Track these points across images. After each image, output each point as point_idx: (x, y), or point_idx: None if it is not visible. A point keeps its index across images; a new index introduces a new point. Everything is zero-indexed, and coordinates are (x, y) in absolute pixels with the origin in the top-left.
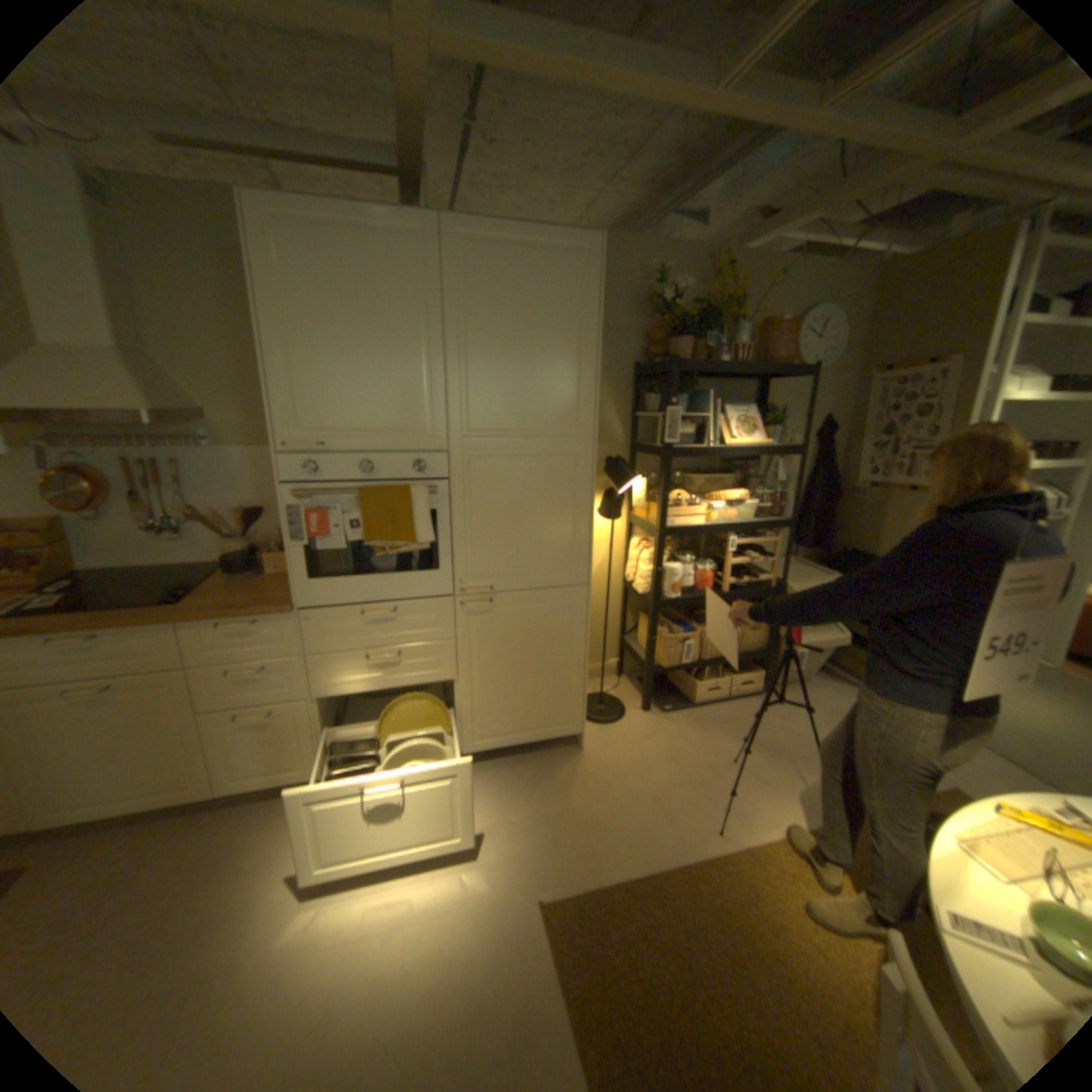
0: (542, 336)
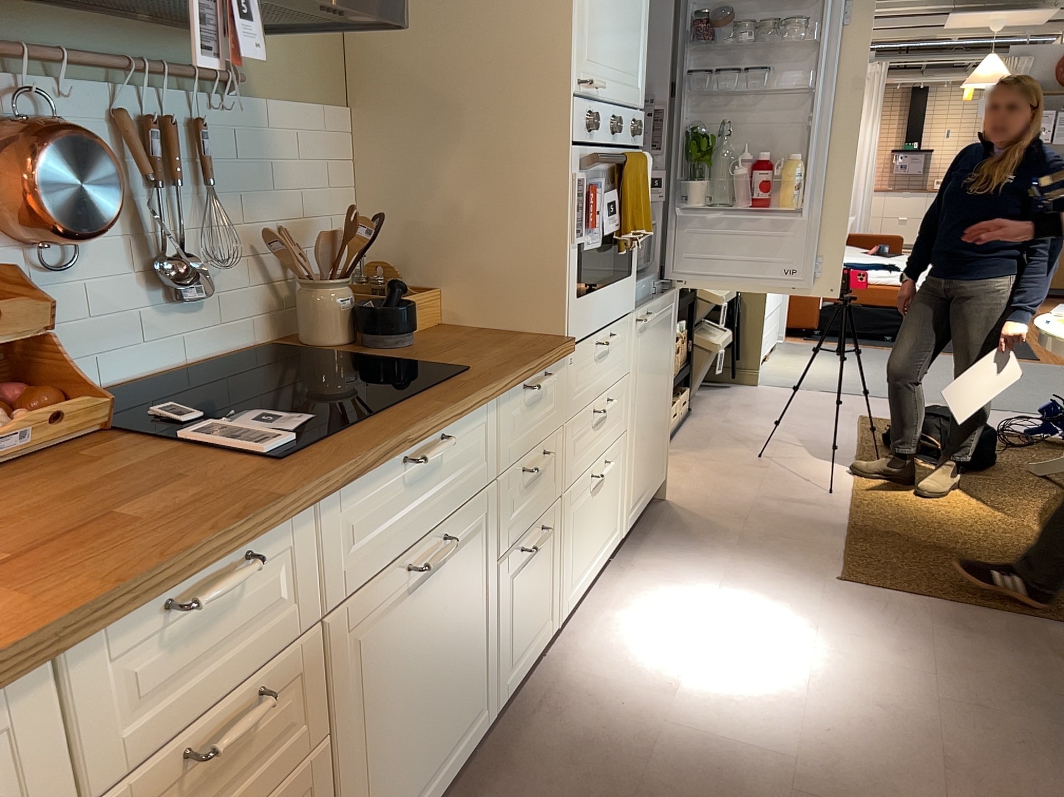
0: None
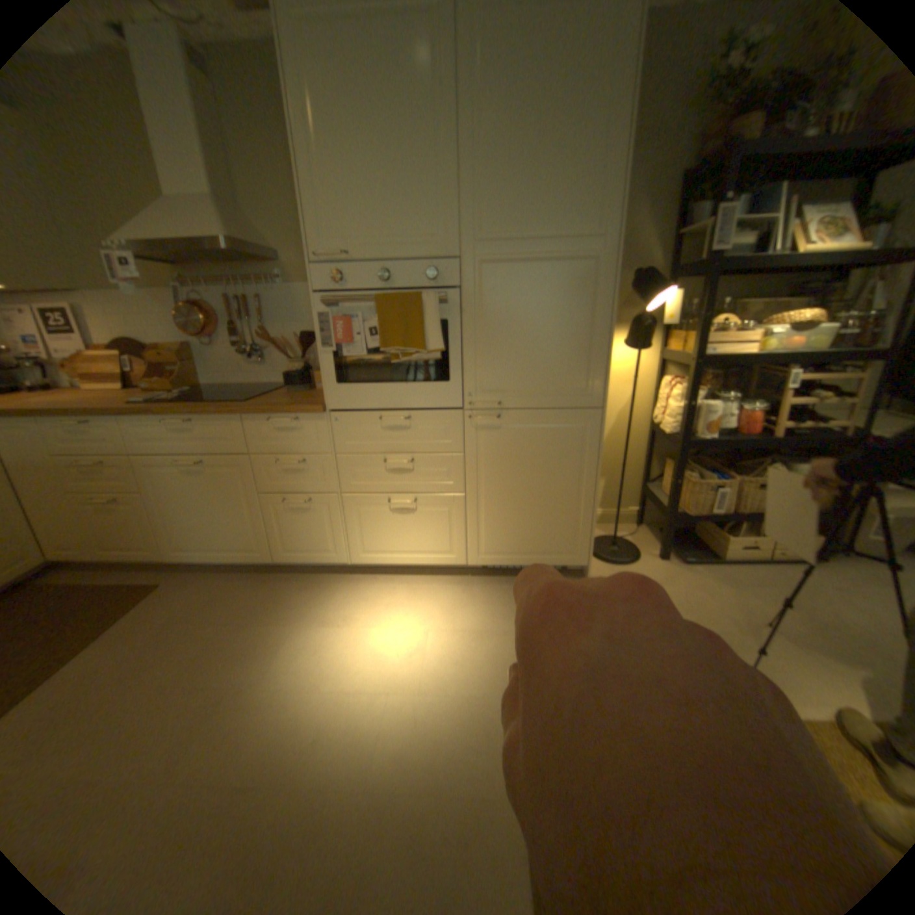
0: (565, 111)
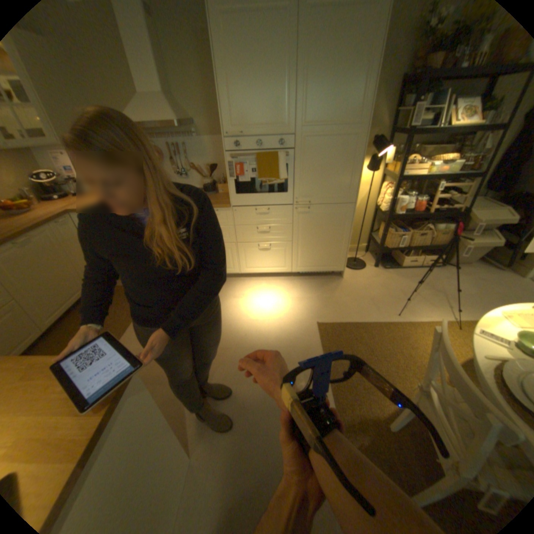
0: (347, 63)
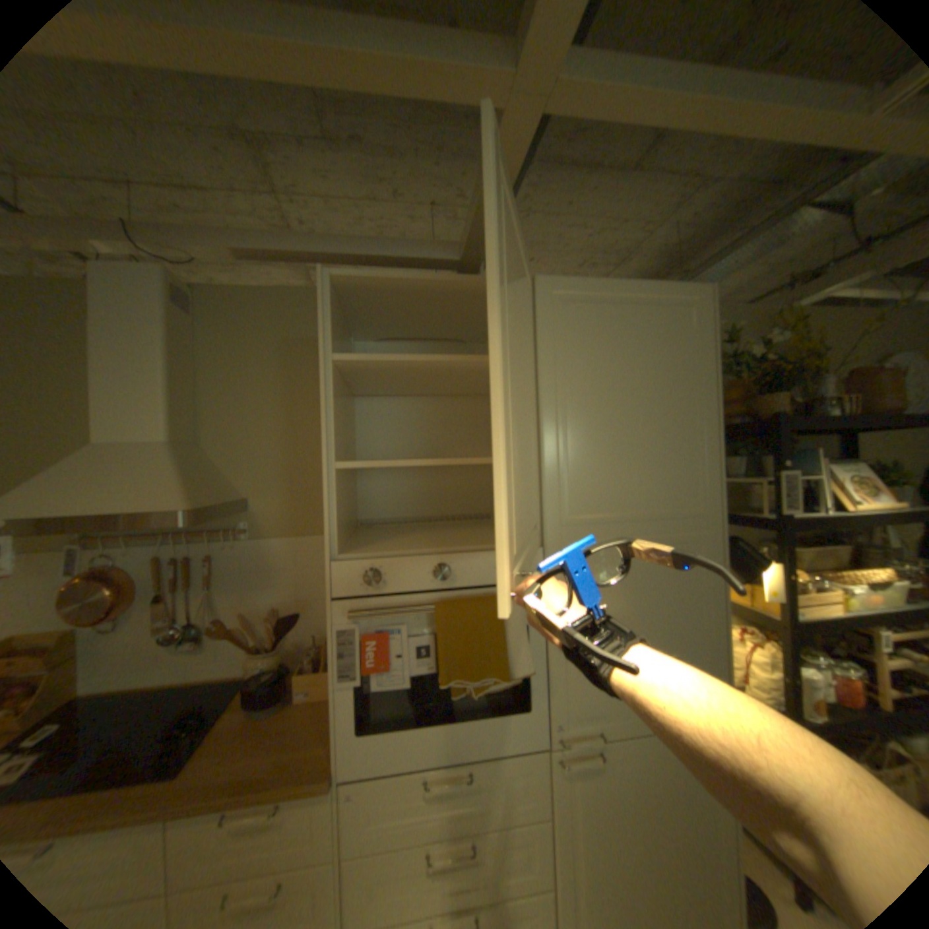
0: (656, 397)
